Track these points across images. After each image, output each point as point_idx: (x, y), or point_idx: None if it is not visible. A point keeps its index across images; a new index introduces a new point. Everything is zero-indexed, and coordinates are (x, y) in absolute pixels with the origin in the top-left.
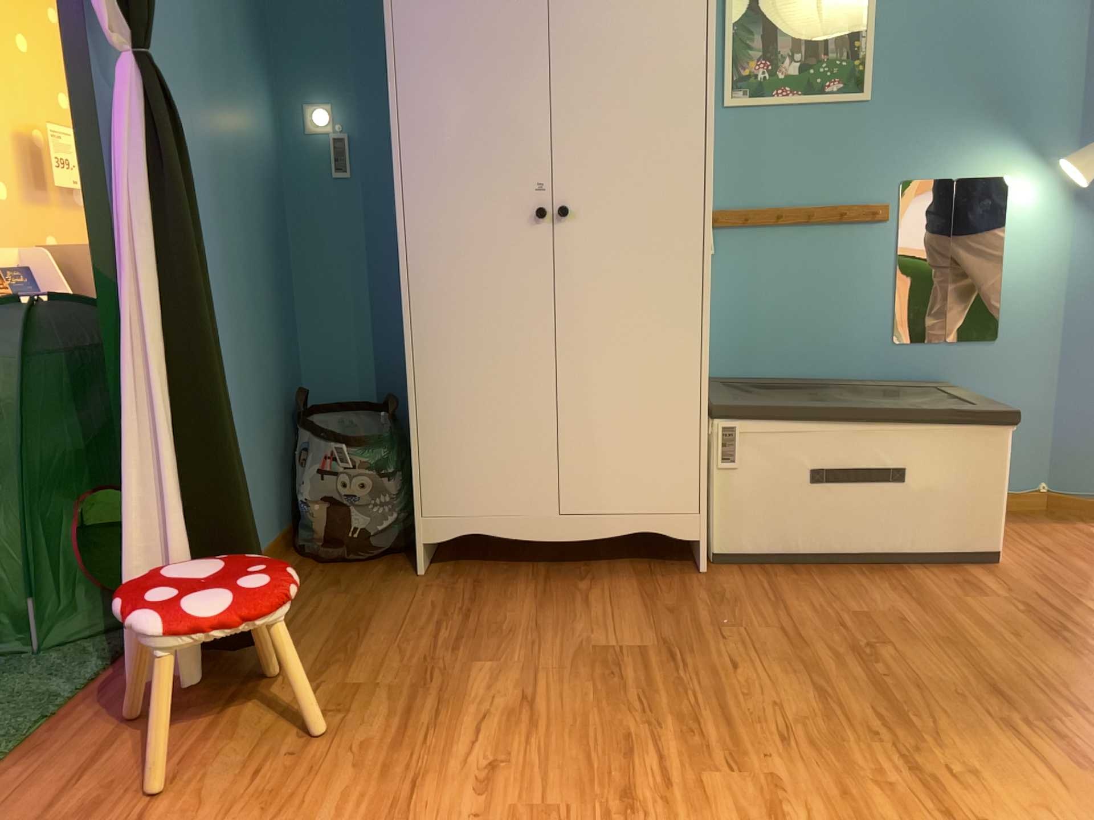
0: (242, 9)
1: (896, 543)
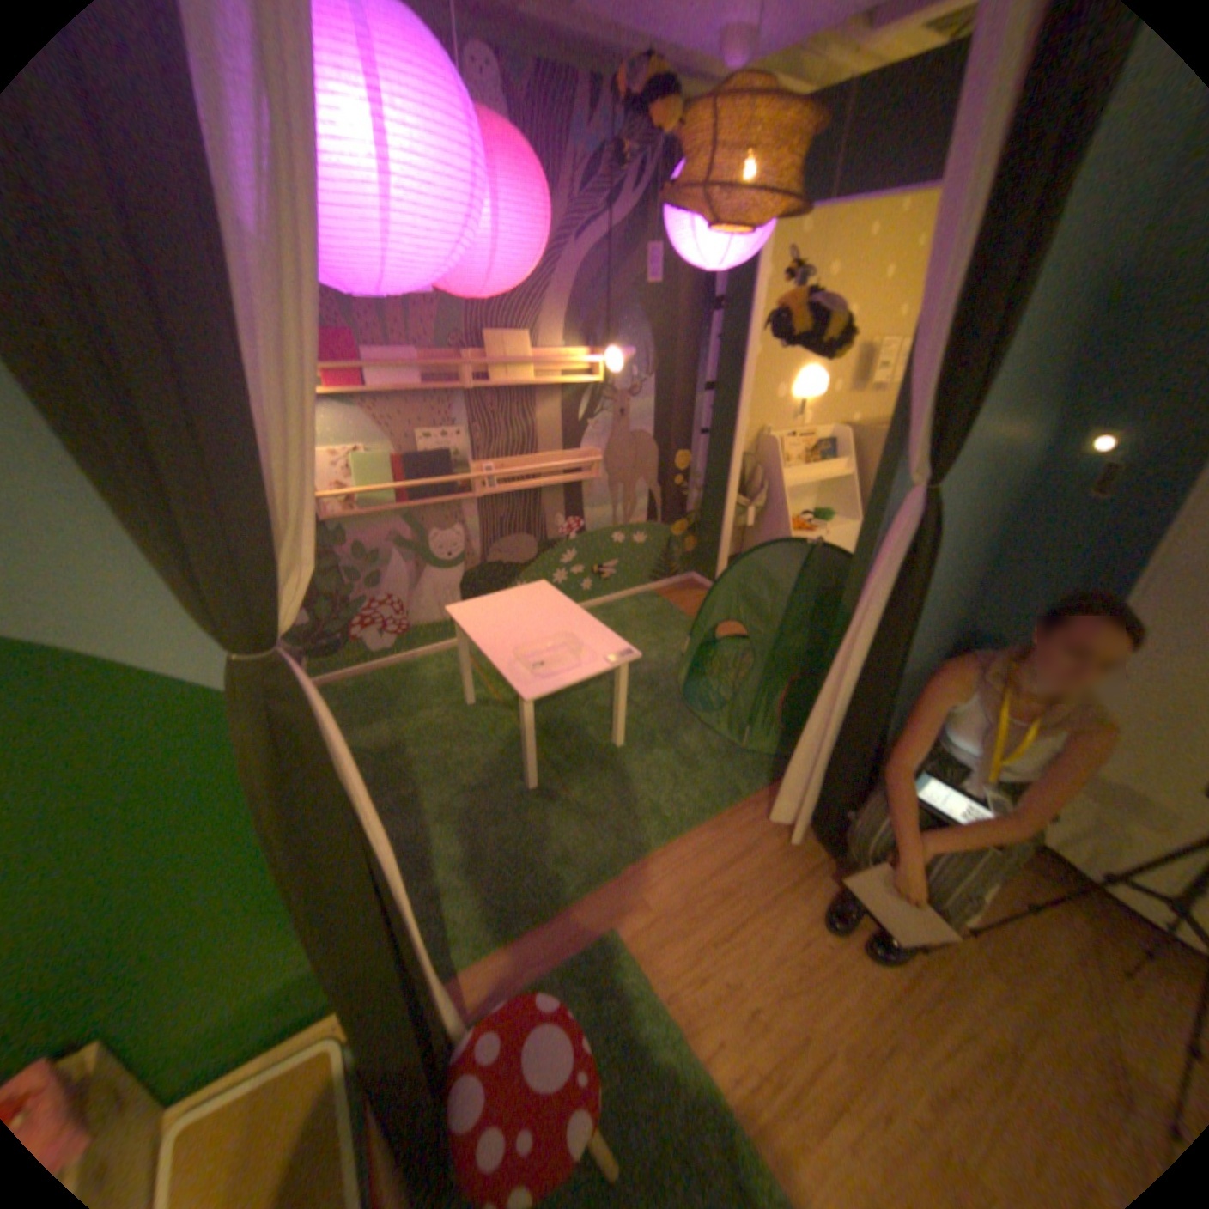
0: (1059, 357)
1: None
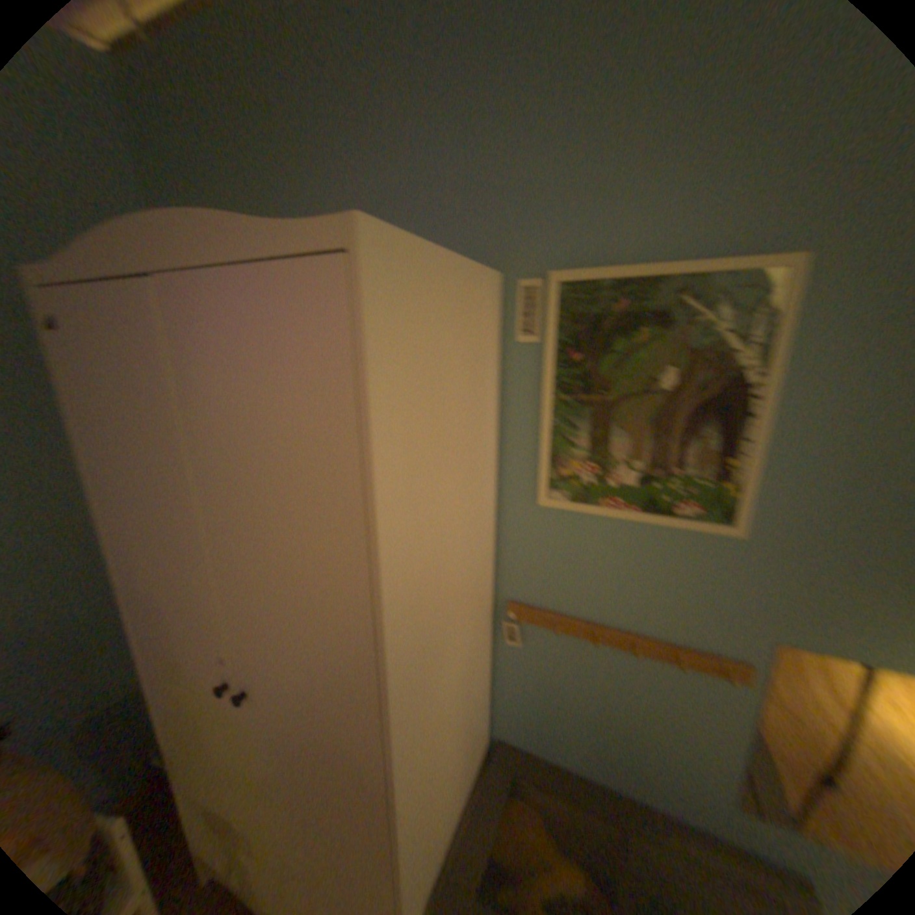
0: None
1: None
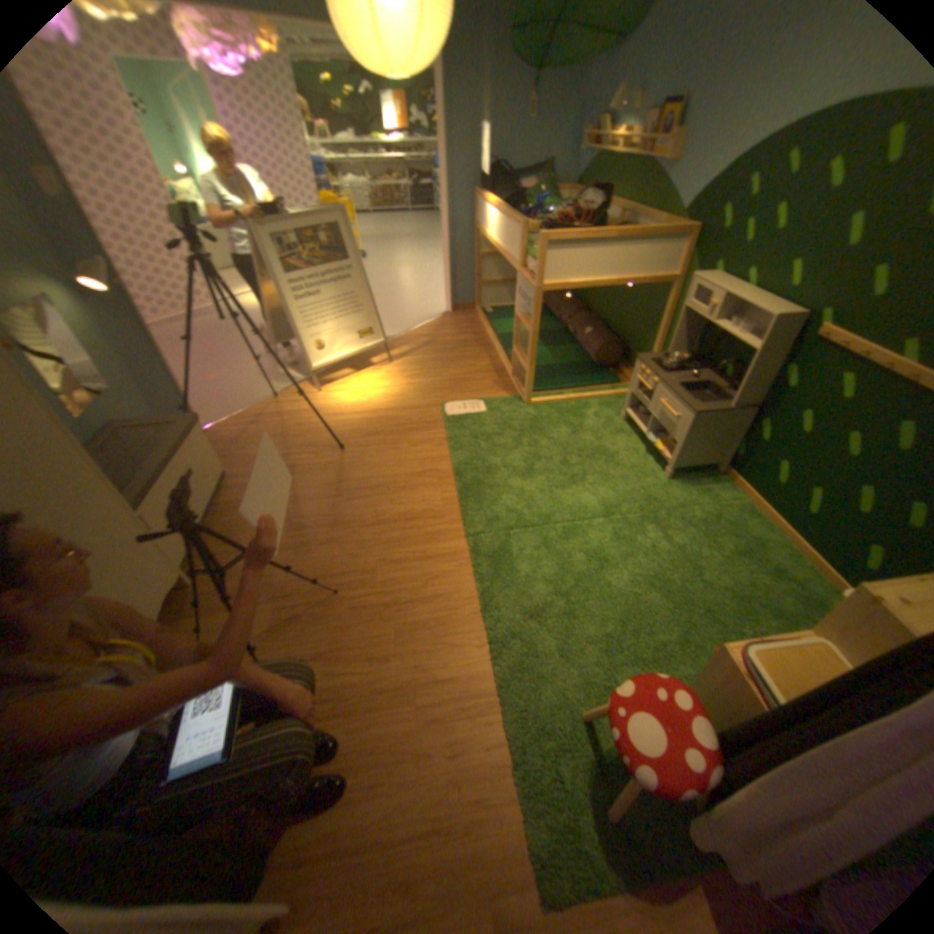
0: None
1: (205, 498)
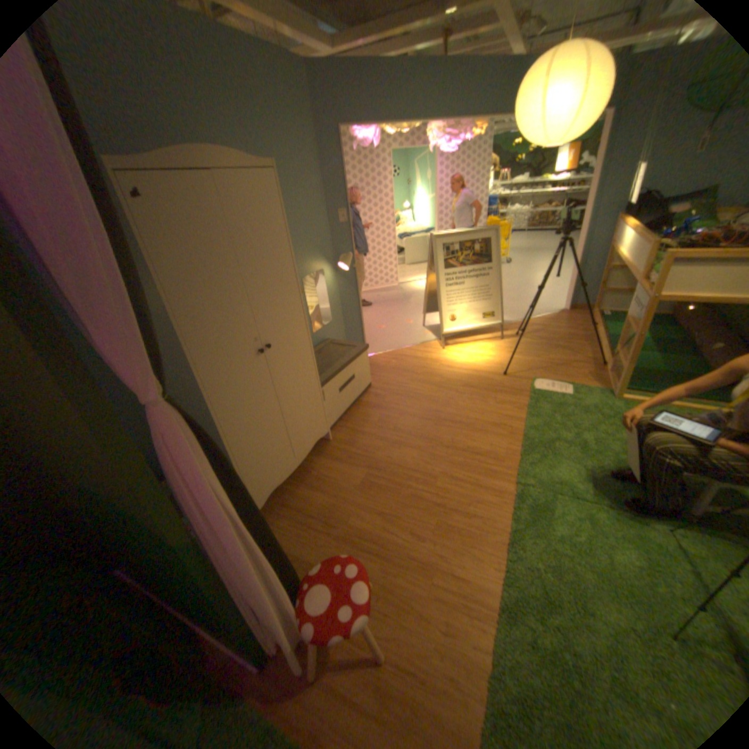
0: None
1: (355, 395)
